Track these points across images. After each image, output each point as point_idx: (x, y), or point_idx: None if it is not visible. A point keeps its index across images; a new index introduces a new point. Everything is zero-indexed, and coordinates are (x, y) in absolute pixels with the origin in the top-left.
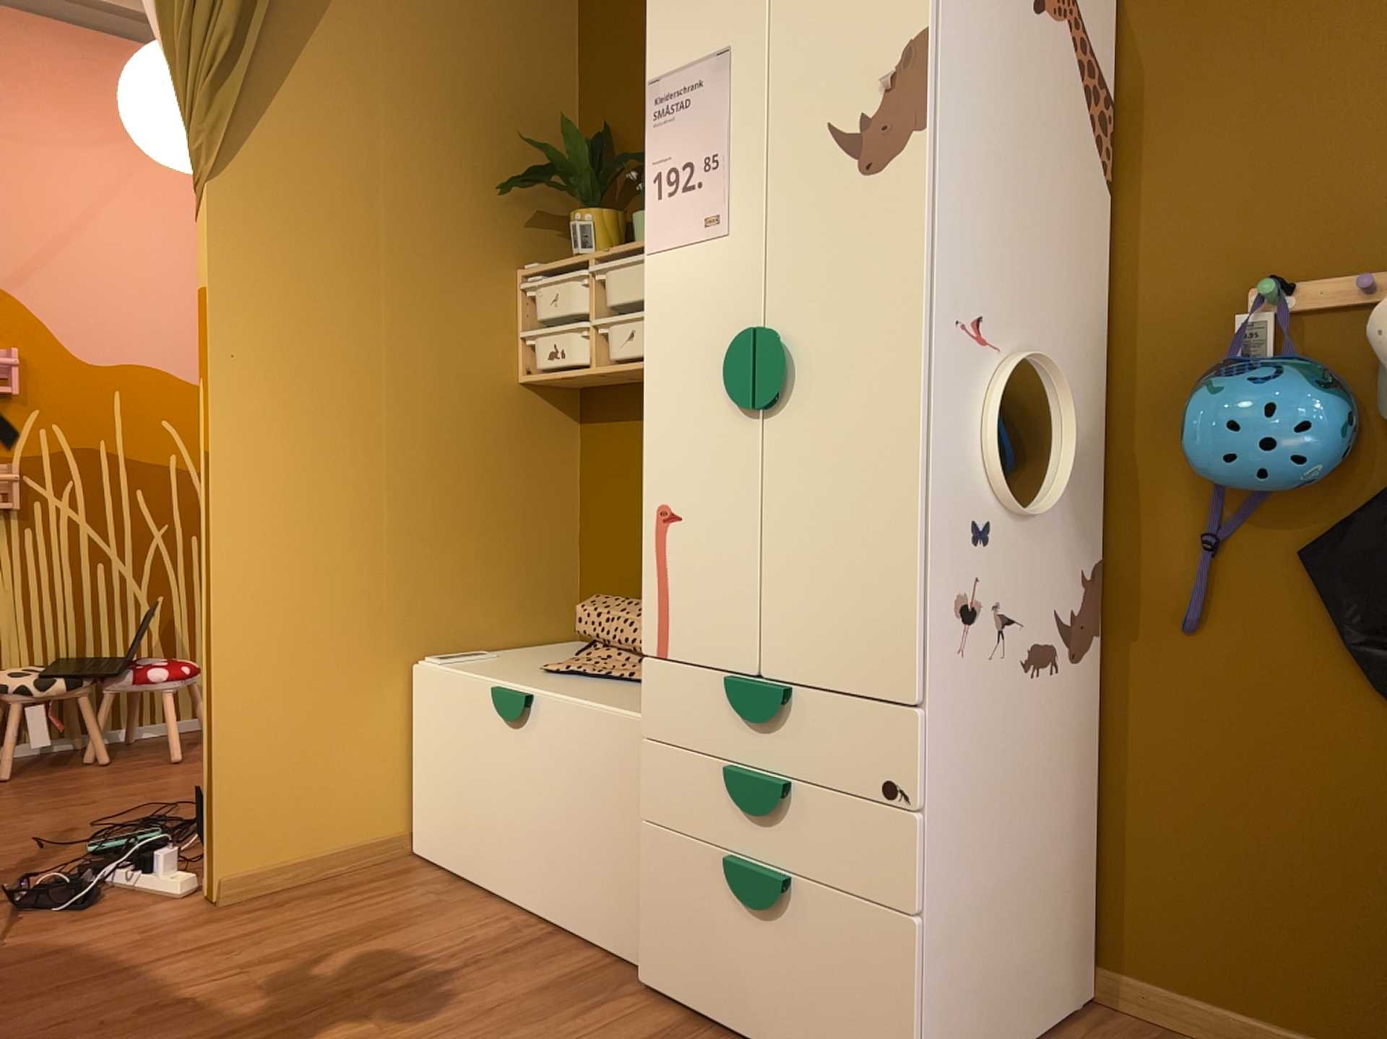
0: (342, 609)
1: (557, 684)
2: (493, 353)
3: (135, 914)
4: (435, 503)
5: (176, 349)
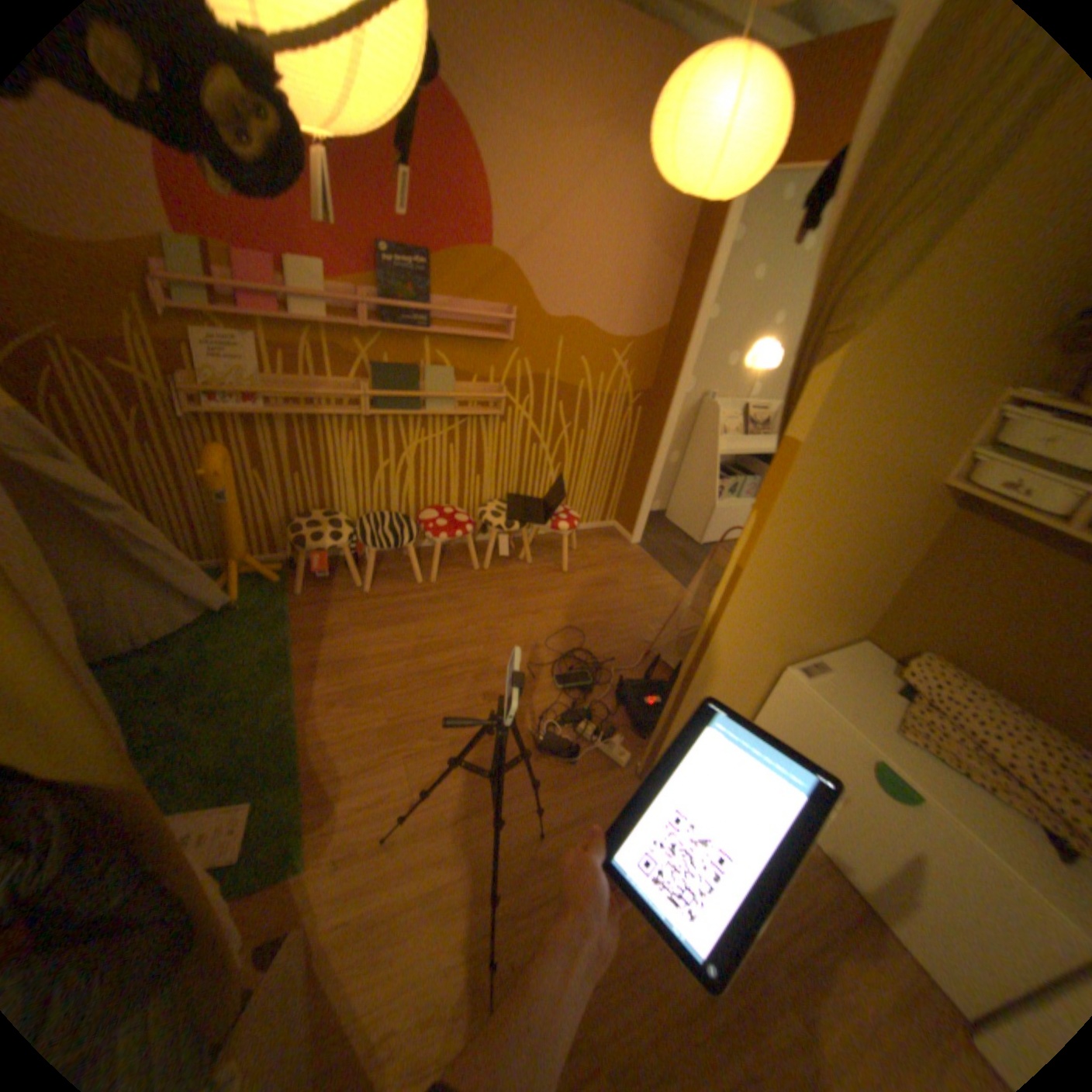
0: (766, 647)
1: (937, 782)
2: (945, 462)
3: (605, 781)
4: (847, 576)
5: (597, 305)
